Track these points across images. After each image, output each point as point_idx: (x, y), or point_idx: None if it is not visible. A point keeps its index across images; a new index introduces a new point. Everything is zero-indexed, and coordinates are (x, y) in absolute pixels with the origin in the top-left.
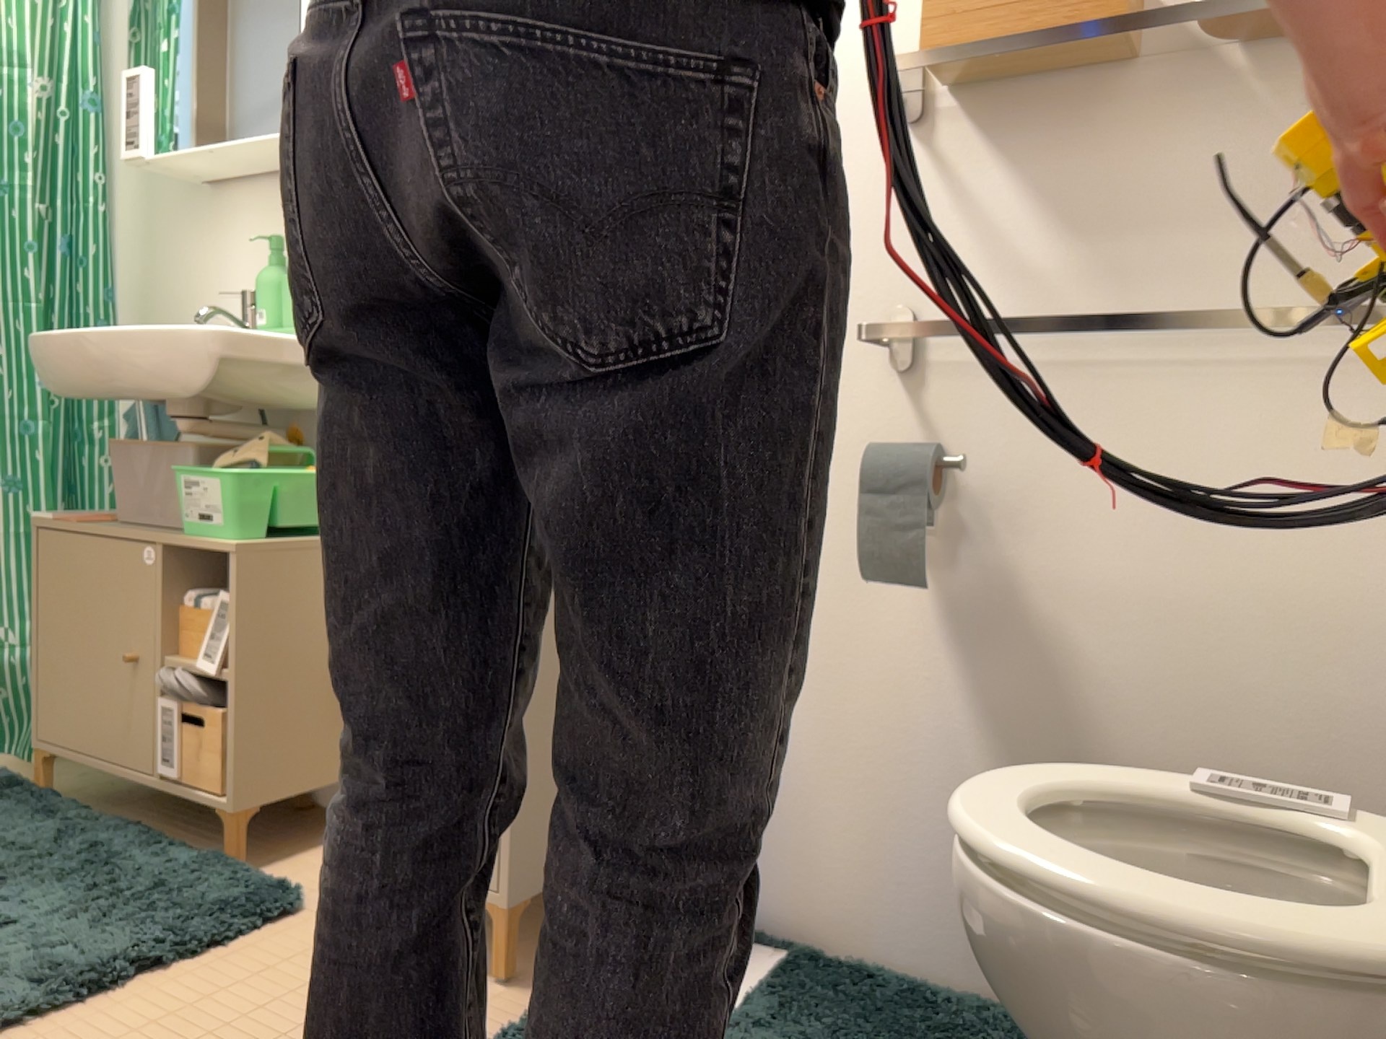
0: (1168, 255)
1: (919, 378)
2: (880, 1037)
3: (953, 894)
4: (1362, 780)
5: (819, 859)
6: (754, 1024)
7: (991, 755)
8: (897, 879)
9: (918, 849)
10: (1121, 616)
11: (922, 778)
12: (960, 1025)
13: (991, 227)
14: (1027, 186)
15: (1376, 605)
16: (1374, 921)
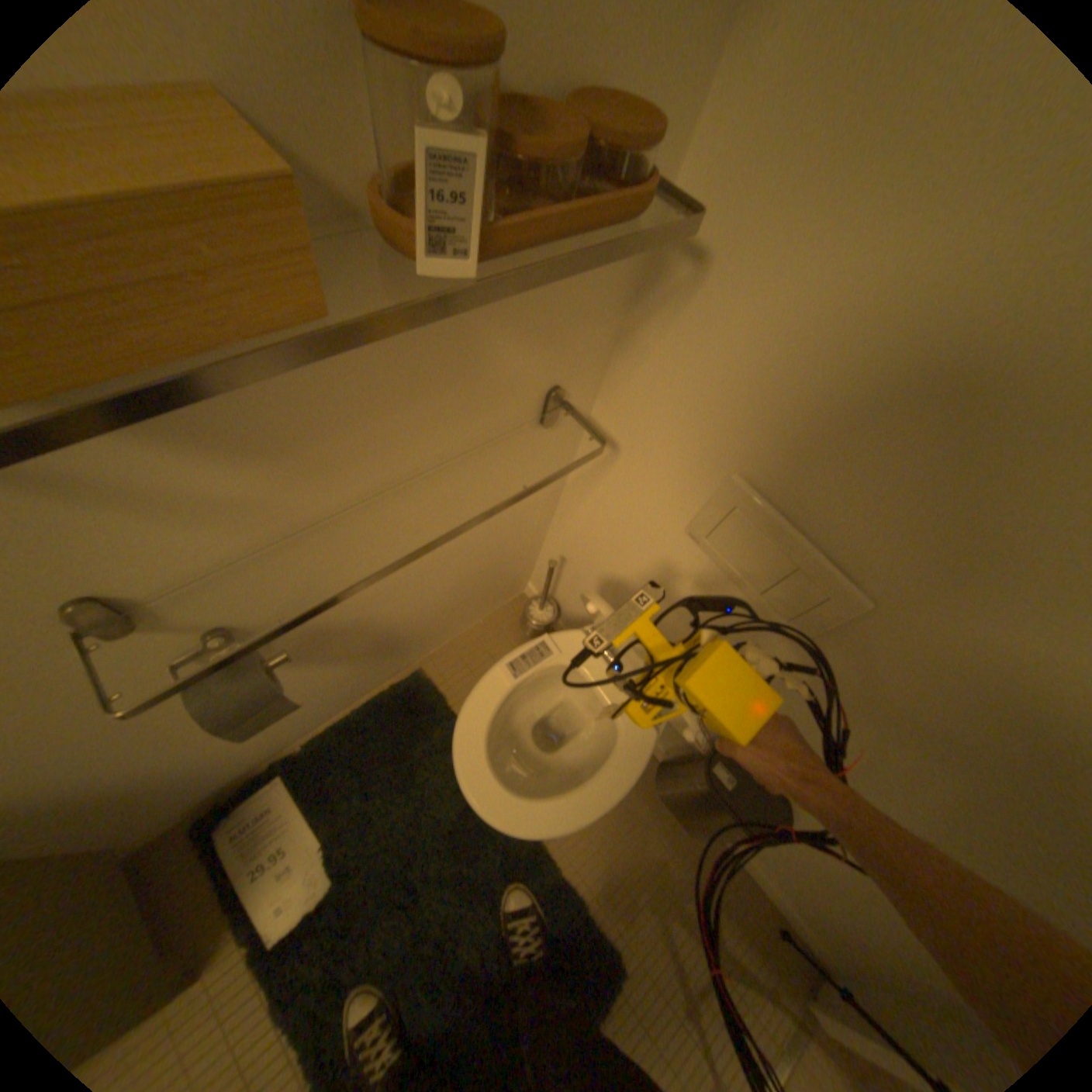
0: (378, 431)
1: (159, 621)
2: (383, 780)
3: (340, 697)
4: (495, 562)
5: (258, 750)
6: (343, 841)
7: (340, 666)
8: (308, 717)
9: (315, 706)
10: (392, 593)
11: (304, 698)
12: (392, 733)
13: (145, 485)
14: (173, 426)
15: (504, 519)
16: (648, 753)
